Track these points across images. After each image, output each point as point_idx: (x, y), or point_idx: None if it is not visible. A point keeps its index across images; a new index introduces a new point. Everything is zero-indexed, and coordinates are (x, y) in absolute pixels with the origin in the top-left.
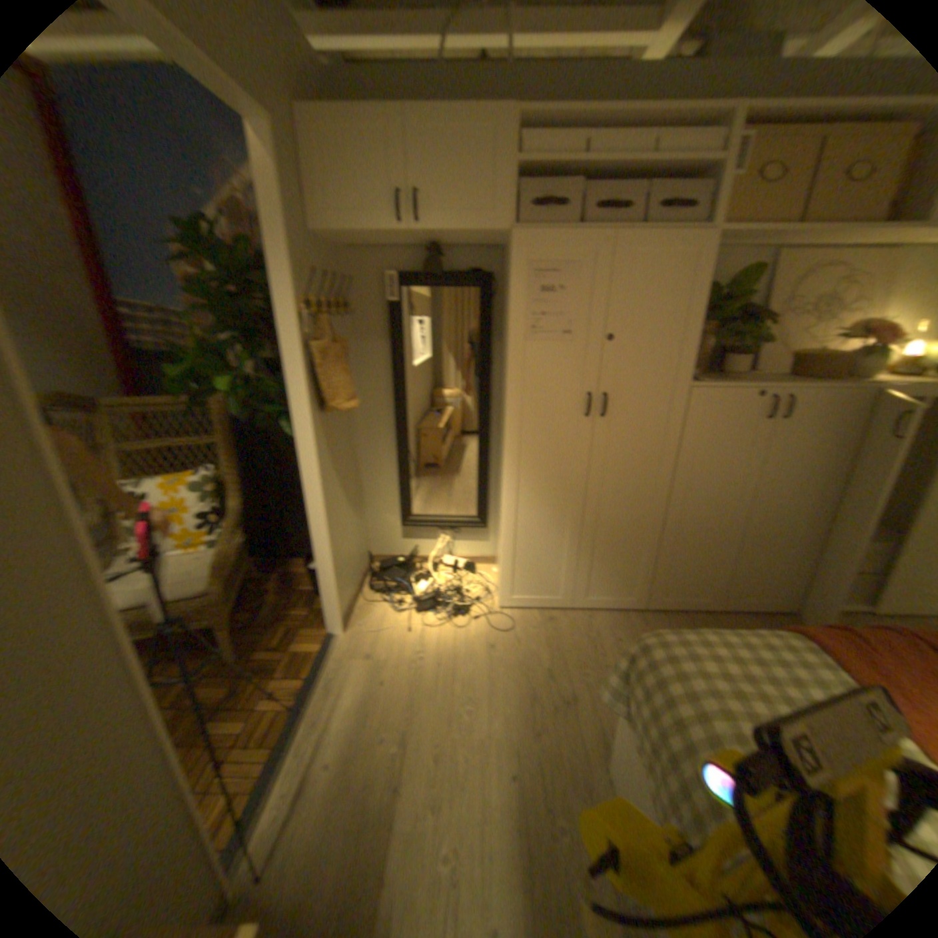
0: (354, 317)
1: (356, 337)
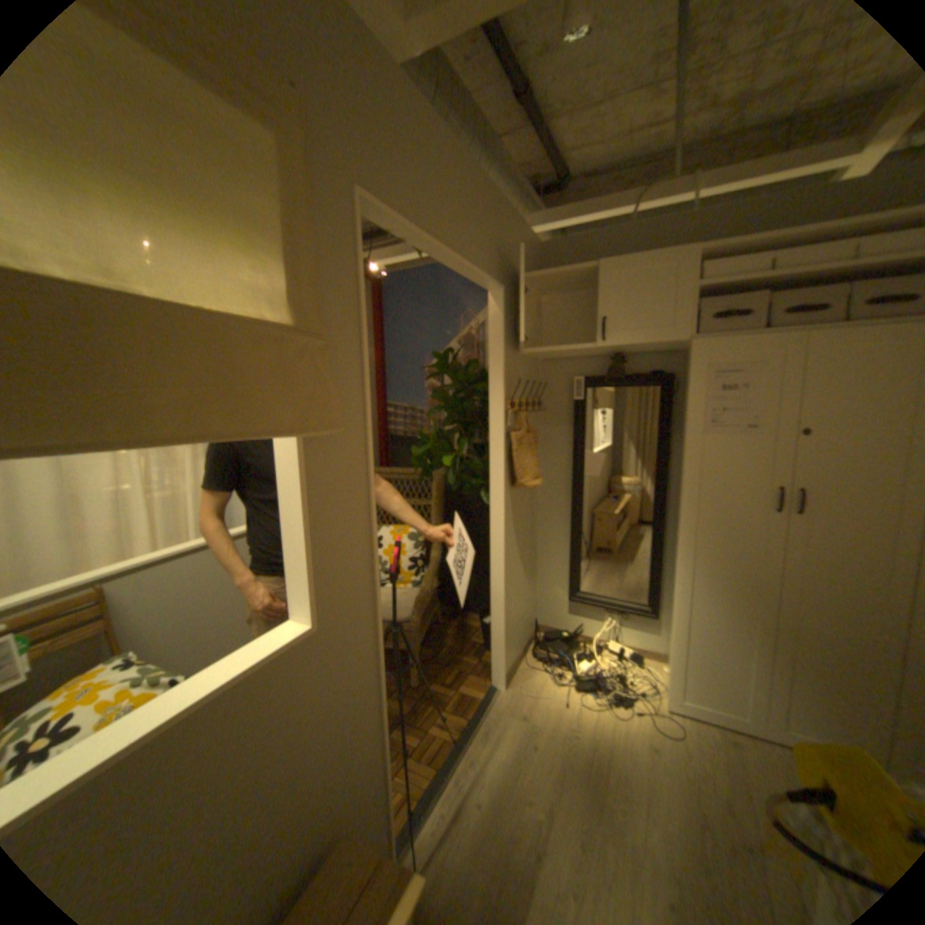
0: (542, 413)
1: (542, 428)
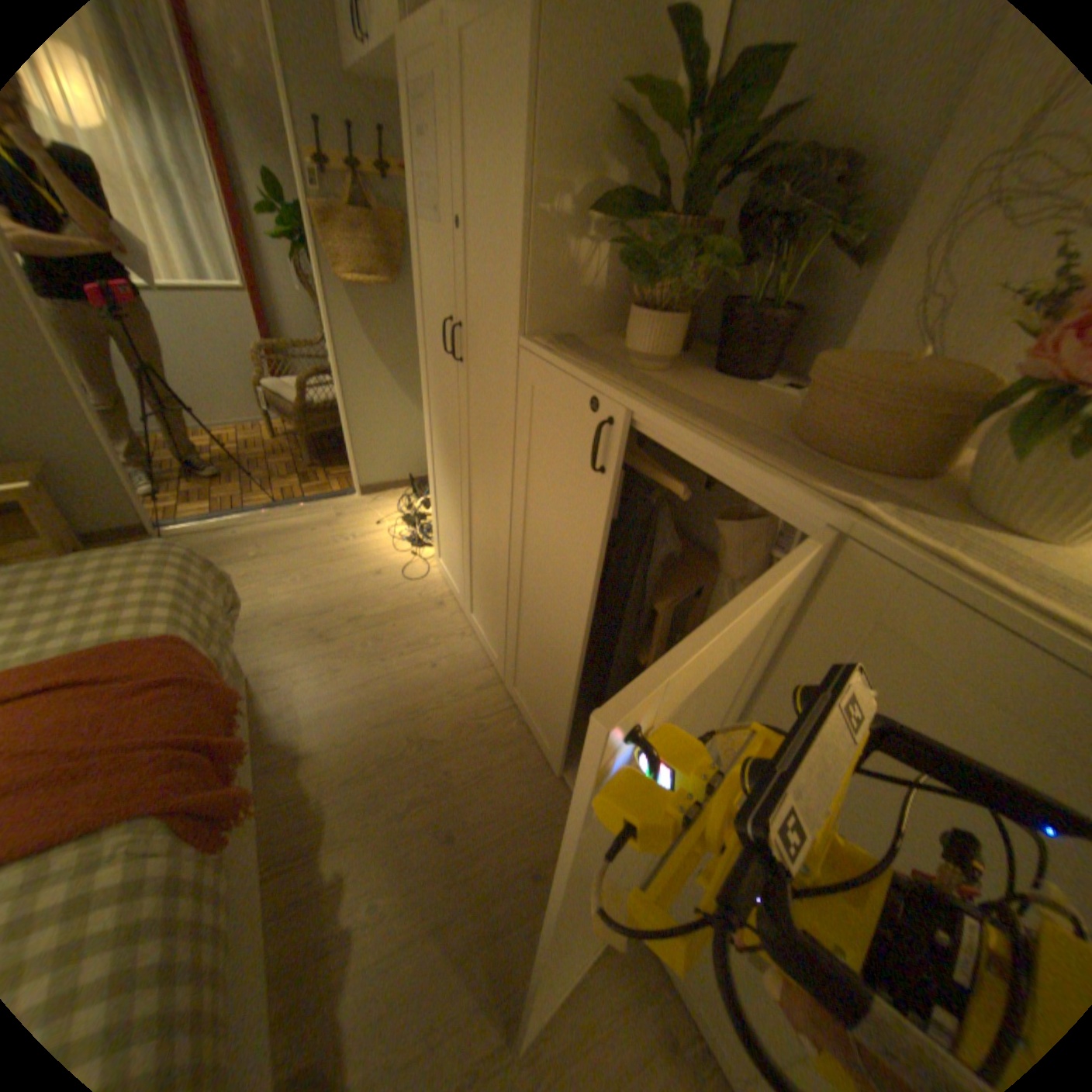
0: None
1: None
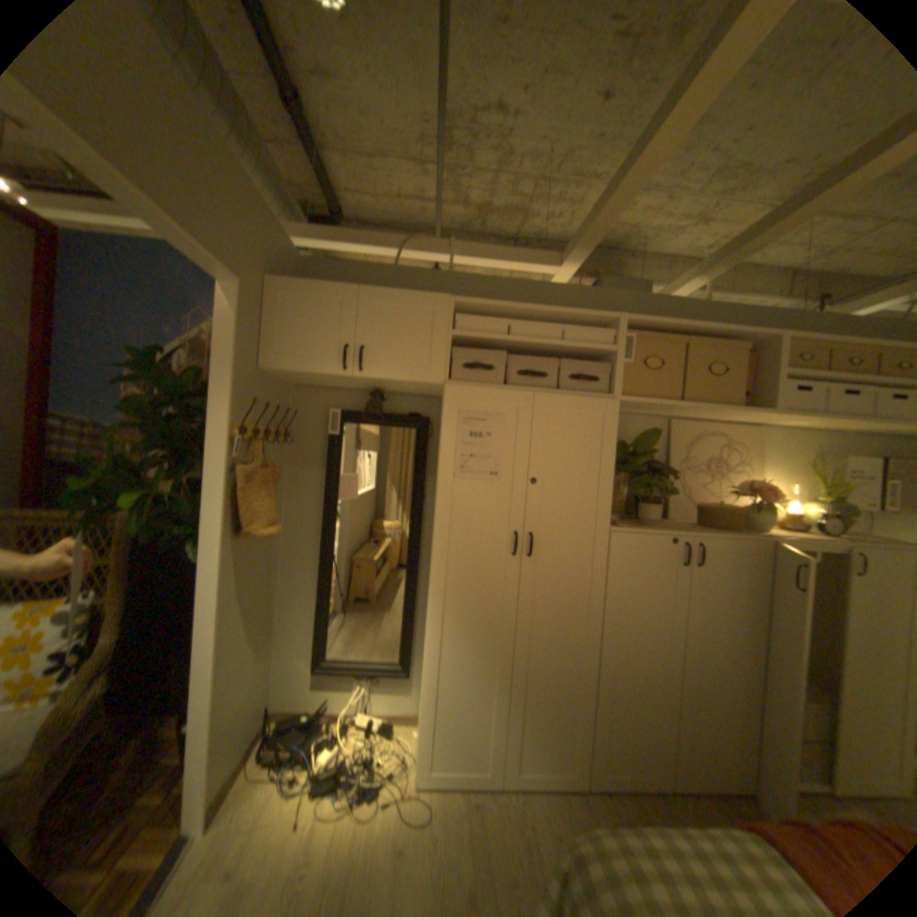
0: (292, 446)
1: (290, 464)
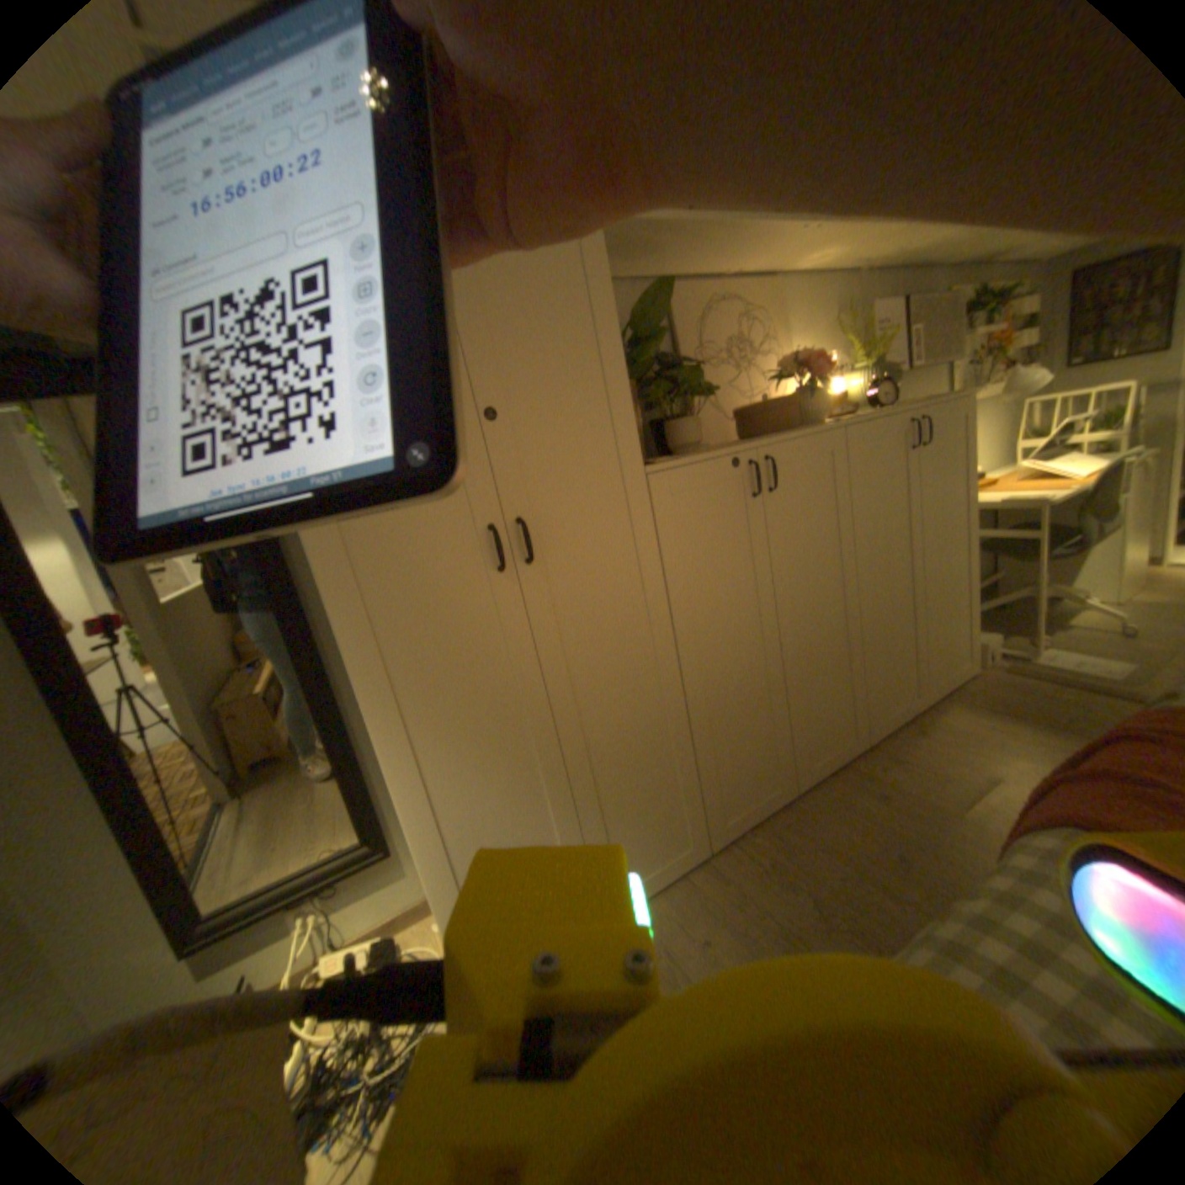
0: None
1: None
